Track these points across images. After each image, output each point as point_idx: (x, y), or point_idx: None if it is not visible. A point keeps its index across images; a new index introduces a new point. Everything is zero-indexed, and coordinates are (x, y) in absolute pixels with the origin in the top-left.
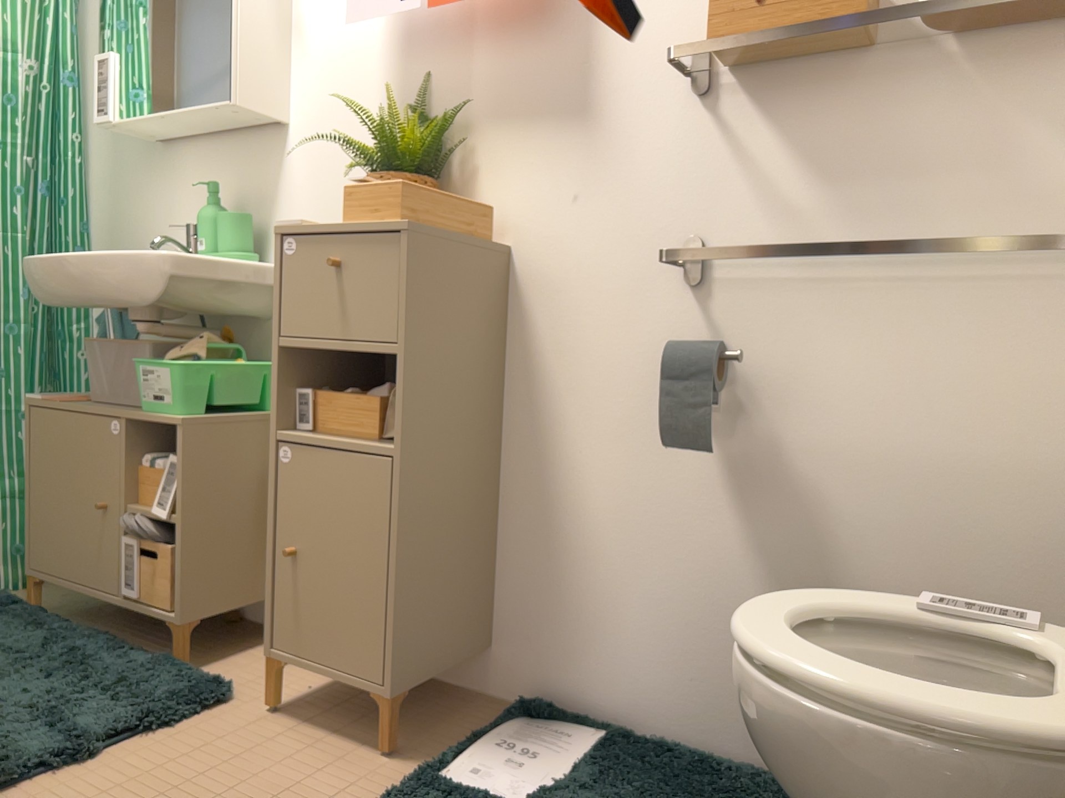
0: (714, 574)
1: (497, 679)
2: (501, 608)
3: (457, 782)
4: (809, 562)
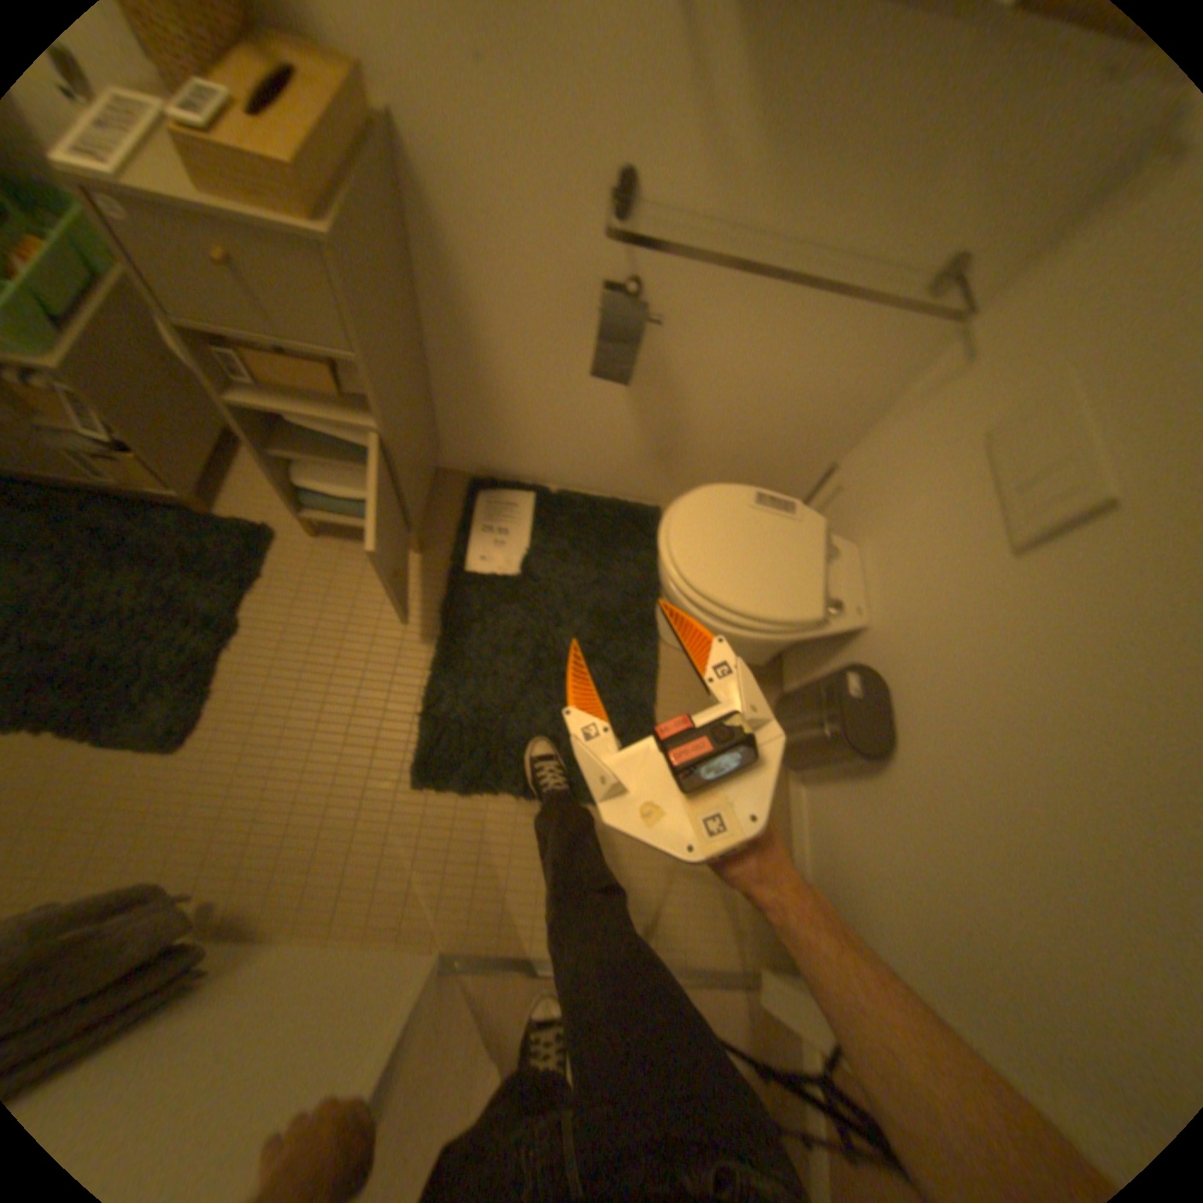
0: (607, 423)
1: (452, 463)
2: (447, 430)
3: (481, 571)
4: (670, 421)
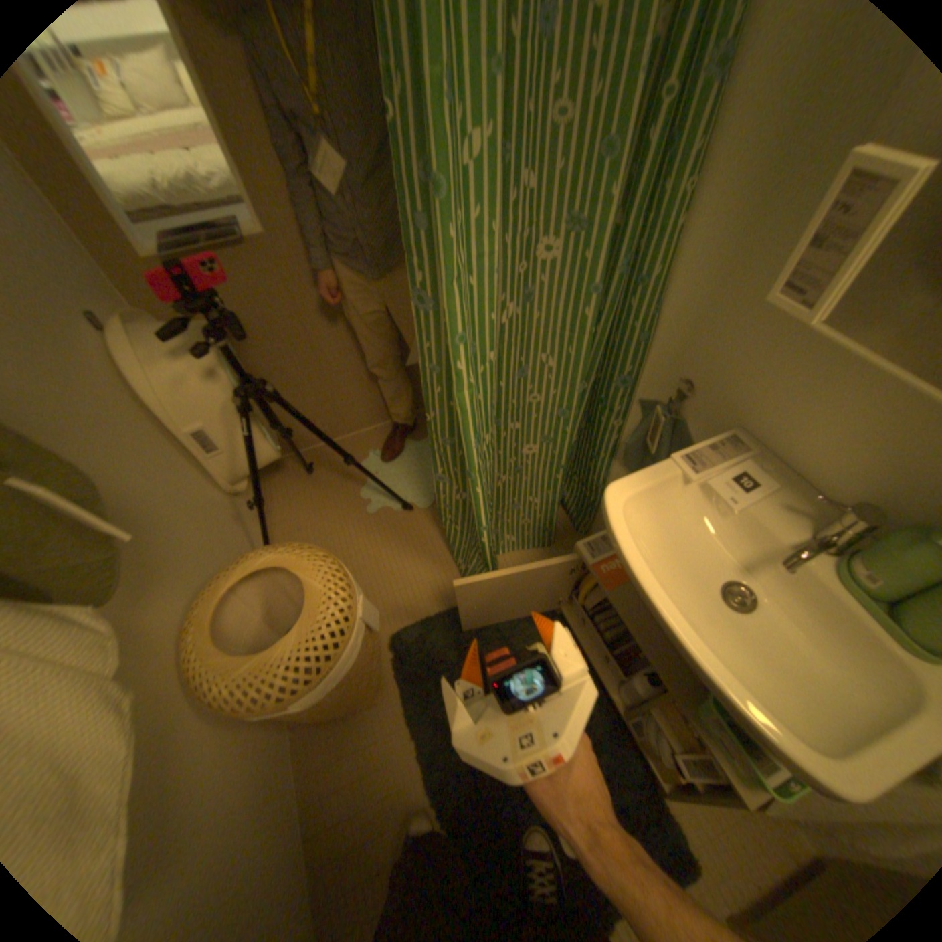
0: None
1: None
2: None
3: None
4: None
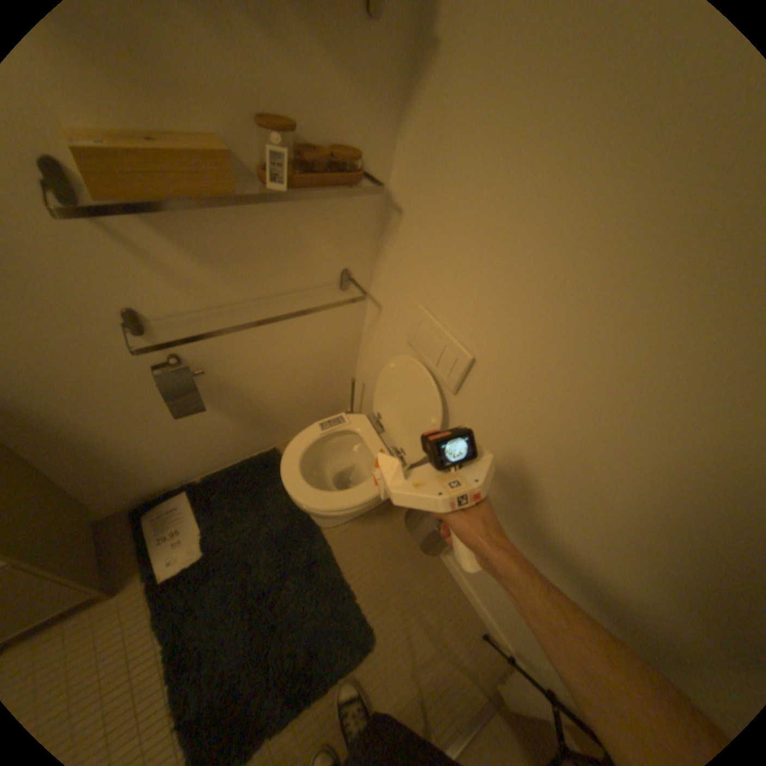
0: (206, 428)
1: (102, 512)
2: (84, 497)
3: (167, 576)
4: (246, 405)
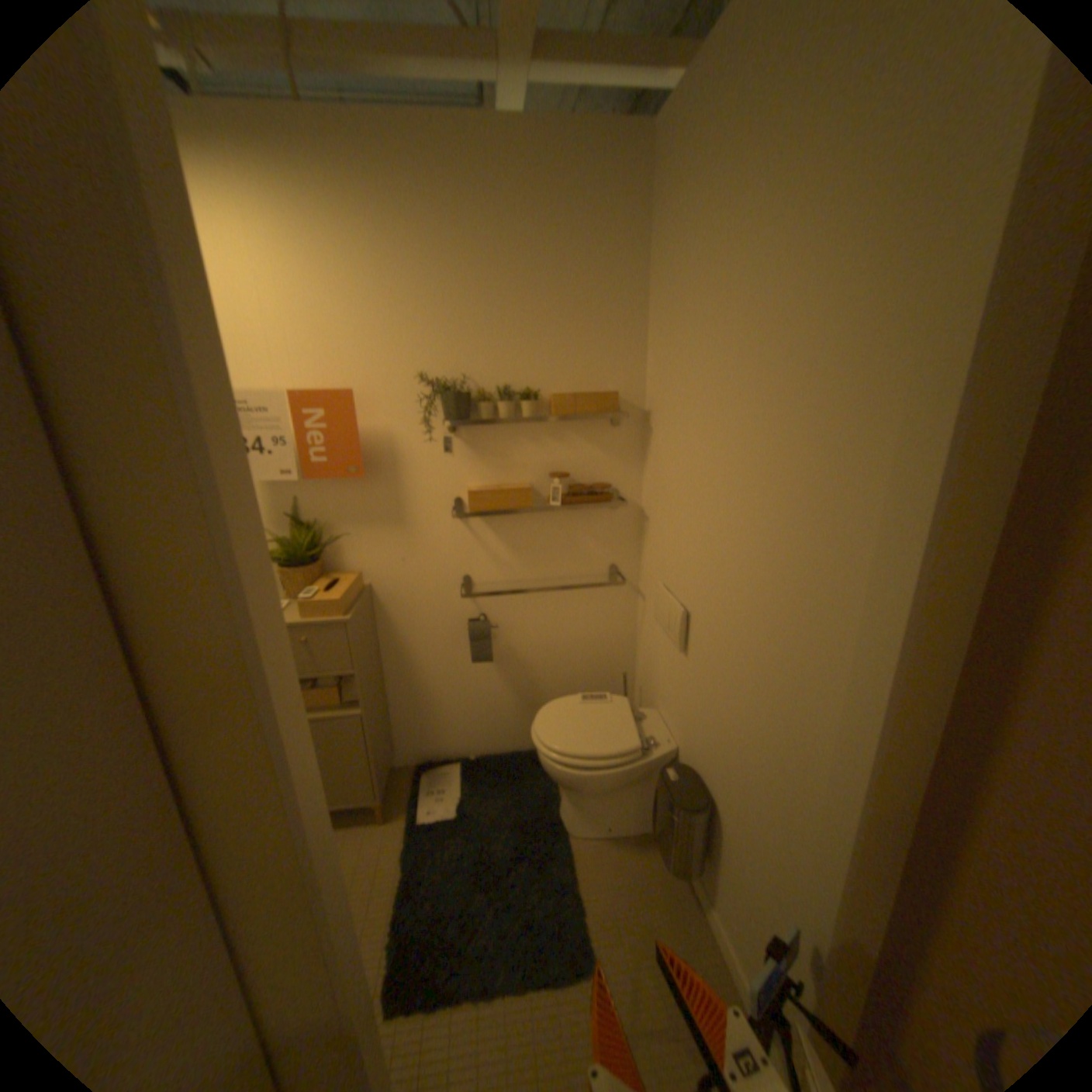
0: (491, 695)
1: (400, 760)
2: (396, 733)
3: (425, 822)
4: (526, 682)
